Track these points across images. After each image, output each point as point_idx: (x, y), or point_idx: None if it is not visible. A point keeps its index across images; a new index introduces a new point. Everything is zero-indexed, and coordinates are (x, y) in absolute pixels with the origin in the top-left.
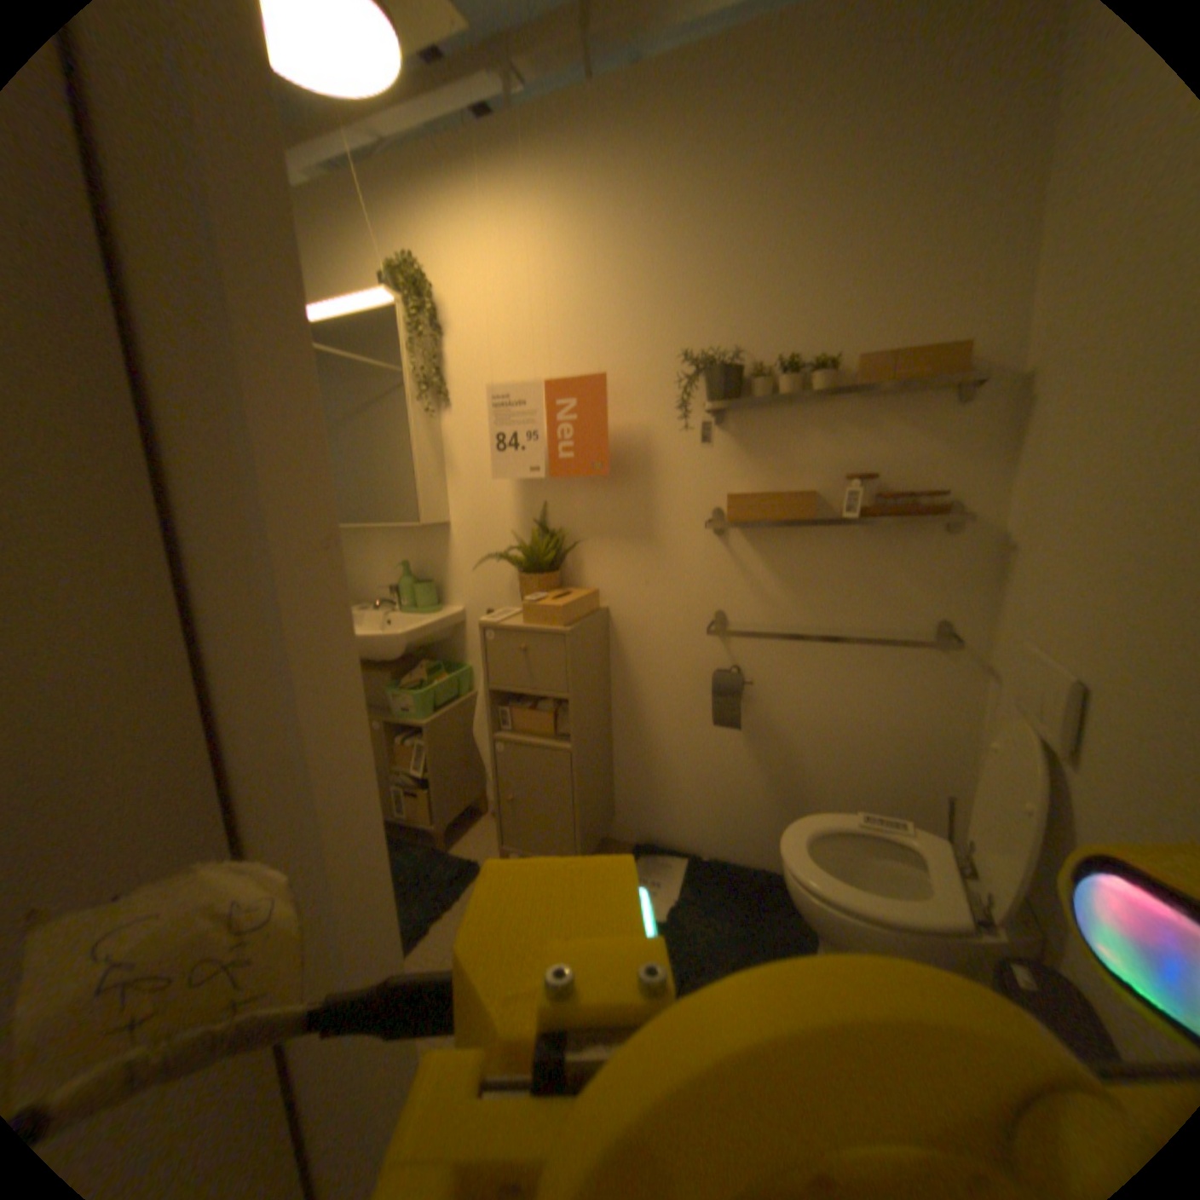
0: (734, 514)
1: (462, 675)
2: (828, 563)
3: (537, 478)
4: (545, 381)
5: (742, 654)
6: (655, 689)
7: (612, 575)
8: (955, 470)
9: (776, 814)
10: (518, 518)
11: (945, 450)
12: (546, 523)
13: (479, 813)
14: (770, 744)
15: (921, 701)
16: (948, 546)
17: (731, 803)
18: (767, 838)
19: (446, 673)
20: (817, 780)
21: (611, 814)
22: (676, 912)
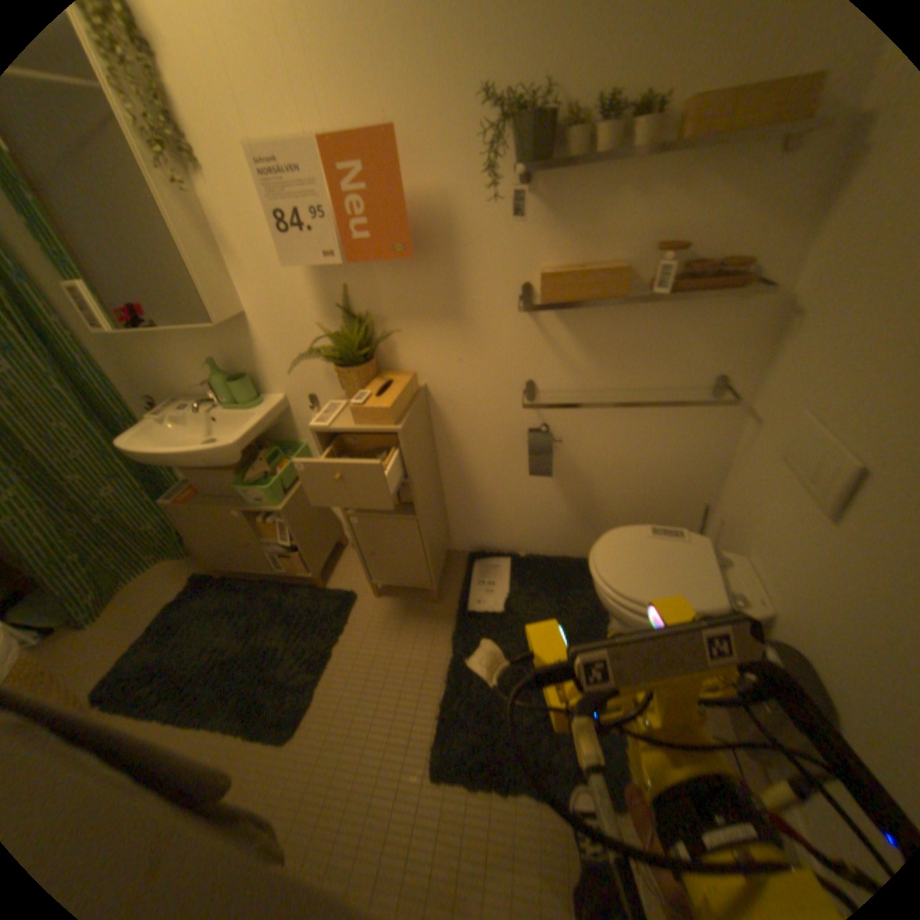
0: (544, 297)
1: (299, 456)
2: (627, 333)
3: (329, 260)
4: (313, 134)
5: (547, 415)
6: (474, 448)
7: (425, 356)
8: (756, 235)
9: (572, 522)
10: (317, 305)
11: (751, 213)
12: (348, 309)
13: (340, 547)
14: (569, 478)
15: (689, 438)
16: (734, 312)
17: (538, 519)
18: (564, 537)
19: (283, 456)
20: (603, 498)
21: (447, 537)
22: (508, 602)
